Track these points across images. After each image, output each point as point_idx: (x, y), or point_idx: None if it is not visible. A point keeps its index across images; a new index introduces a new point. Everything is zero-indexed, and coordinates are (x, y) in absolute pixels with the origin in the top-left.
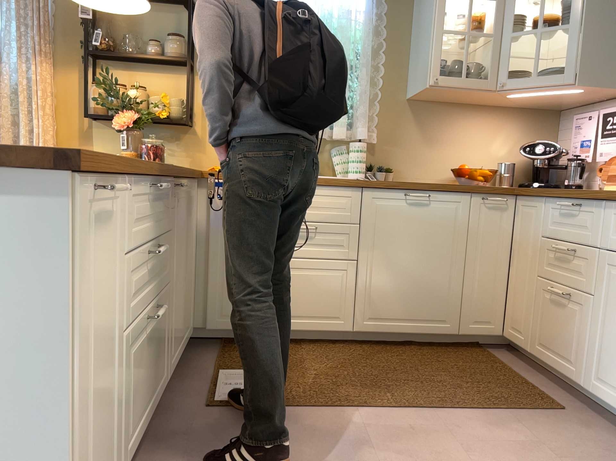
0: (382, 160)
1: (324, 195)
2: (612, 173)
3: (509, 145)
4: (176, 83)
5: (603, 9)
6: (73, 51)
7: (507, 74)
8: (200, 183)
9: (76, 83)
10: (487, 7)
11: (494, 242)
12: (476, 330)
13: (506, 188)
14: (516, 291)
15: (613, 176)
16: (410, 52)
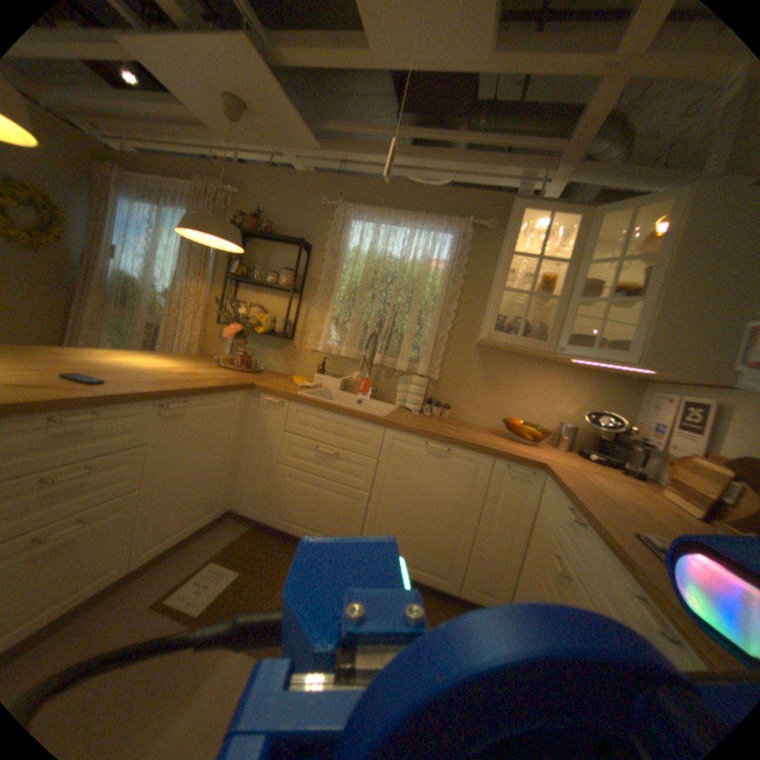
0: (442, 396)
1: (349, 426)
2: (677, 479)
3: (578, 407)
4: (287, 306)
5: (692, 285)
6: (224, 274)
7: (568, 341)
8: (254, 393)
9: (221, 297)
10: (567, 268)
11: (512, 516)
12: (478, 600)
13: (536, 463)
14: (525, 577)
15: (677, 483)
16: (486, 303)
